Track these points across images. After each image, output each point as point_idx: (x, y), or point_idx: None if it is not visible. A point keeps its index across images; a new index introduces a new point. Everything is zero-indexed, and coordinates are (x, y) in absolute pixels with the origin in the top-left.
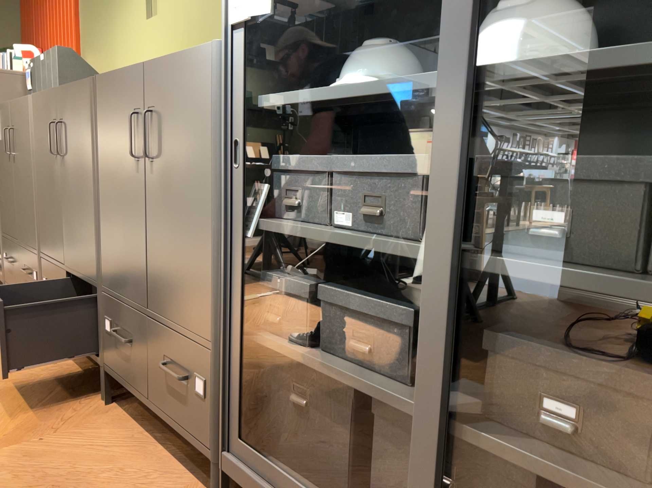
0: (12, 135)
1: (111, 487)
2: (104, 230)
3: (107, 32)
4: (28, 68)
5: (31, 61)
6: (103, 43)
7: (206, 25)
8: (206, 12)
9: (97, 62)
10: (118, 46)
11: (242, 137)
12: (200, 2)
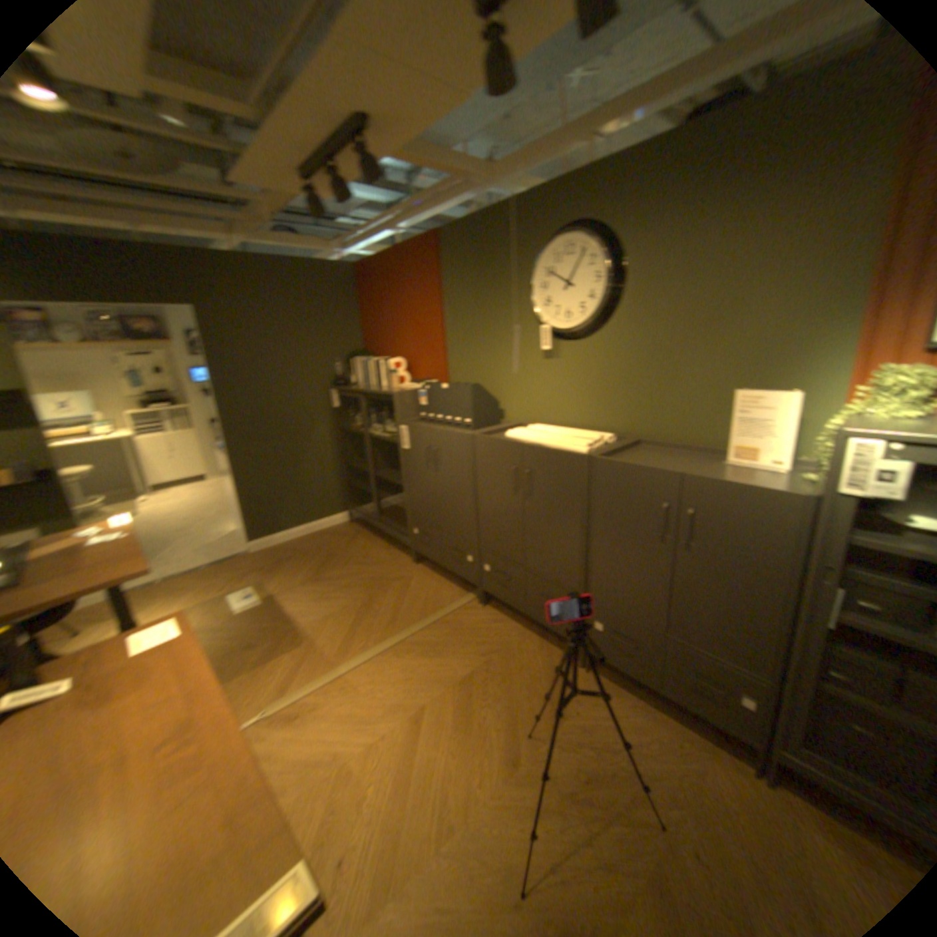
0: (435, 453)
1: (665, 756)
2: (599, 564)
3: (484, 356)
4: (419, 388)
5: (423, 384)
6: (479, 363)
7: (630, 380)
8: (630, 370)
9: (470, 376)
10: (500, 370)
11: (840, 567)
12: (621, 360)
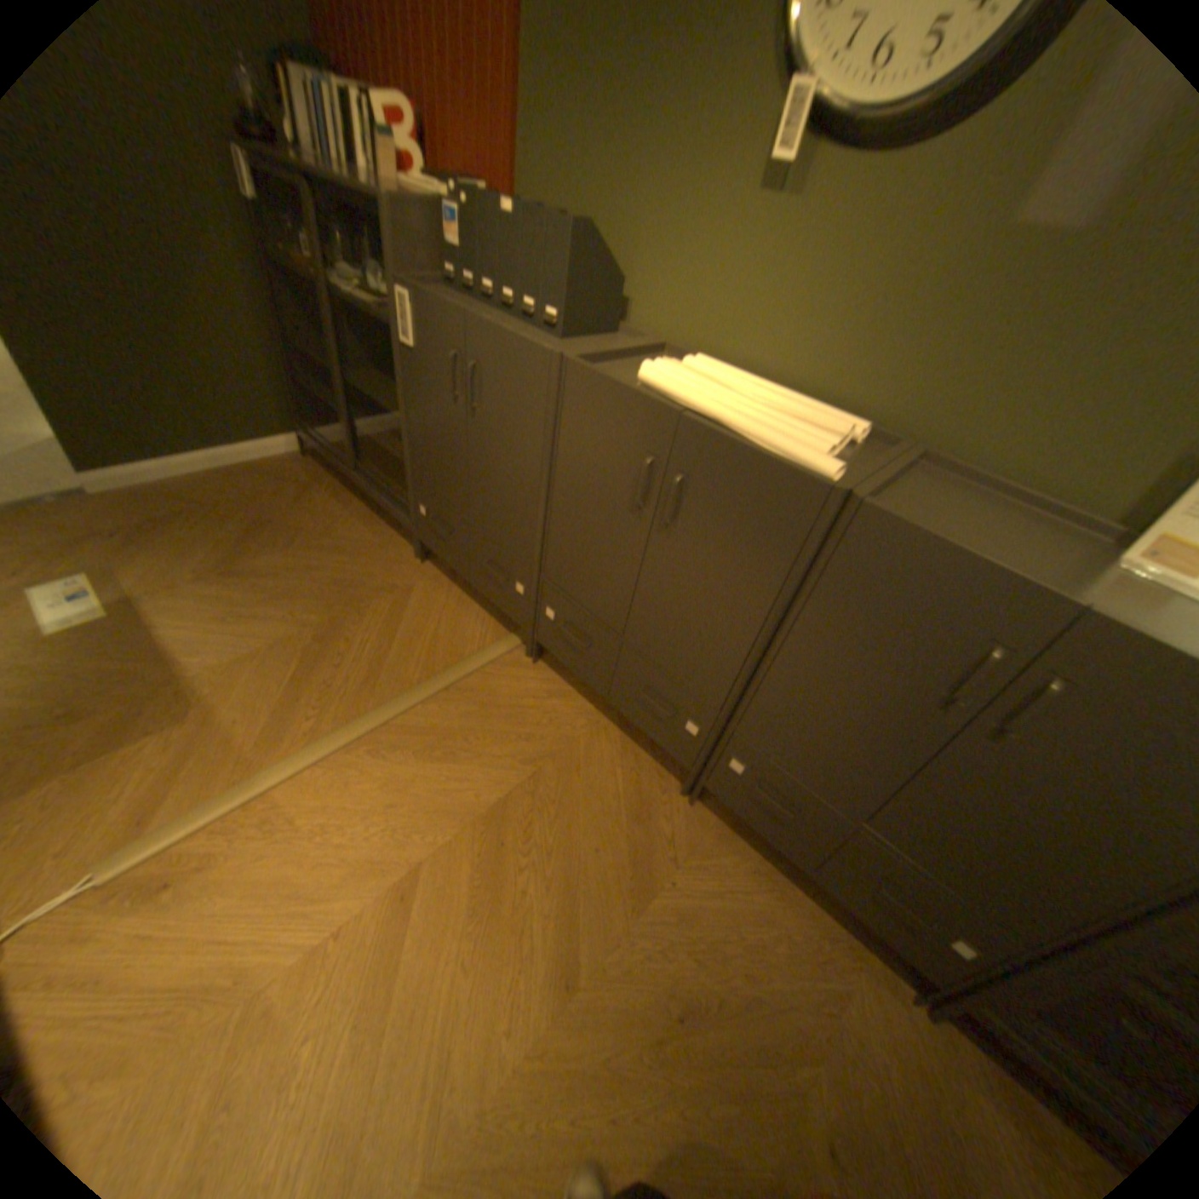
0: (473, 373)
1: (795, 964)
2: (777, 688)
3: (611, 141)
4: (446, 194)
5: (456, 185)
6: (596, 161)
7: (962, 303)
8: (976, 276)
9: (568, 193)
10: (644, 194)
11: None
12: (965, 242)
